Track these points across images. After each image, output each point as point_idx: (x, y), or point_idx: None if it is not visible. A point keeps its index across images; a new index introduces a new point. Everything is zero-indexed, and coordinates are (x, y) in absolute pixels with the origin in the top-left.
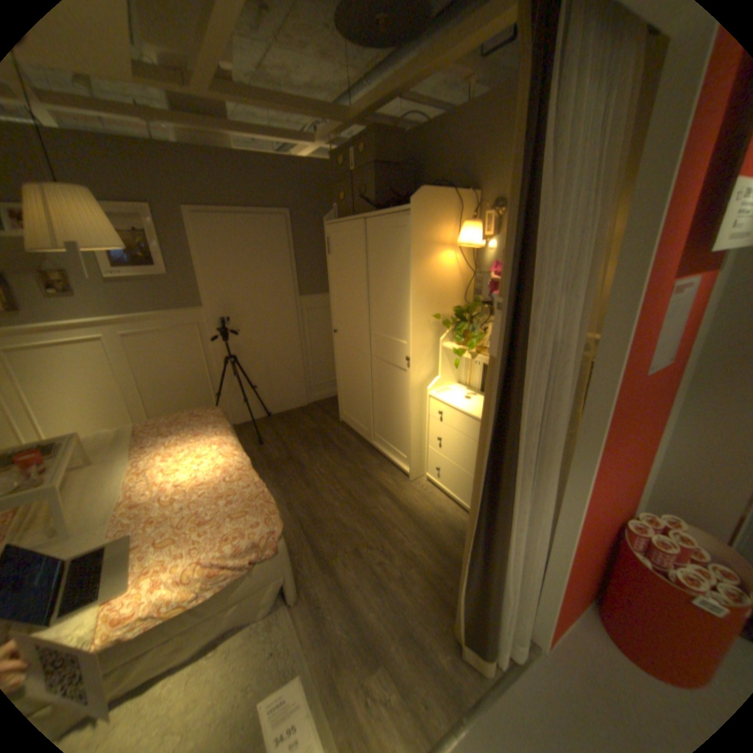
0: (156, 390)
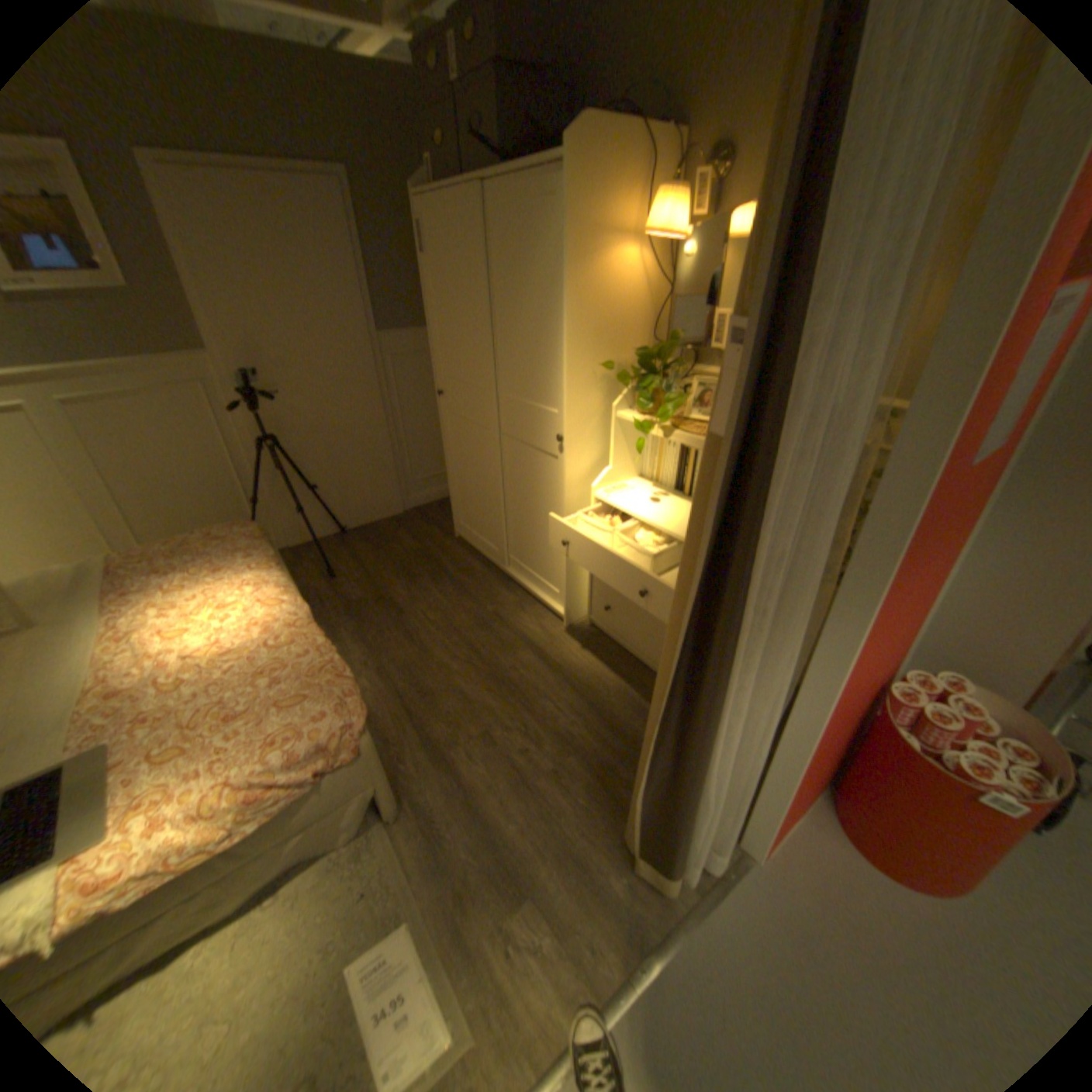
0: (146, 495)
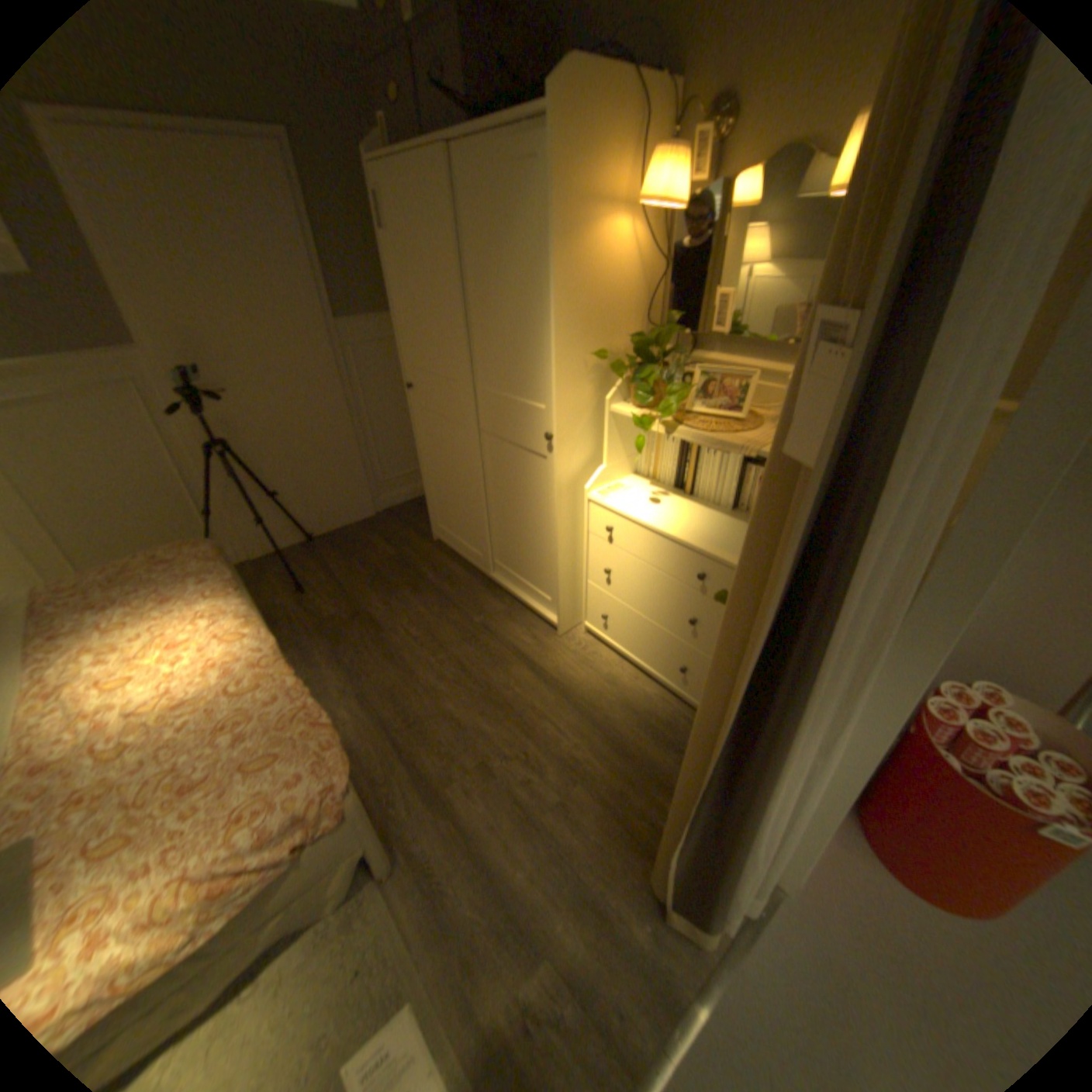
0: (80, 512)
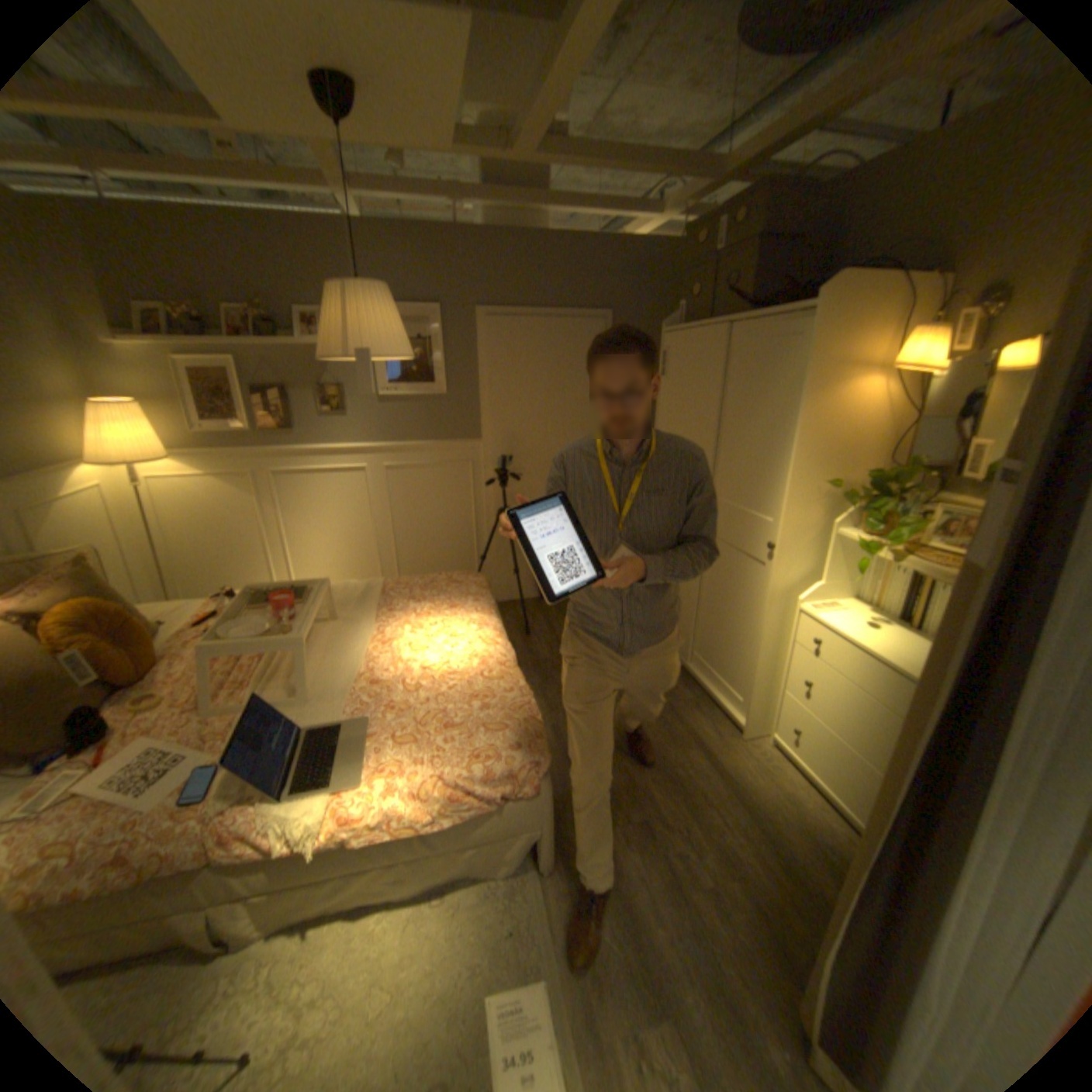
0: (413, 541)
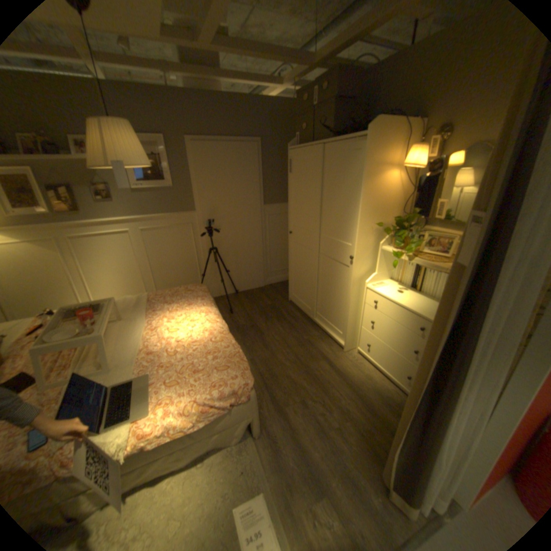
0: (162, 269)
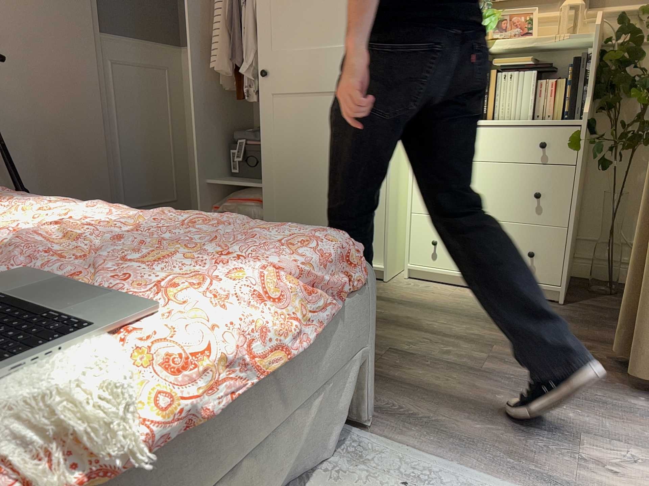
0: None
